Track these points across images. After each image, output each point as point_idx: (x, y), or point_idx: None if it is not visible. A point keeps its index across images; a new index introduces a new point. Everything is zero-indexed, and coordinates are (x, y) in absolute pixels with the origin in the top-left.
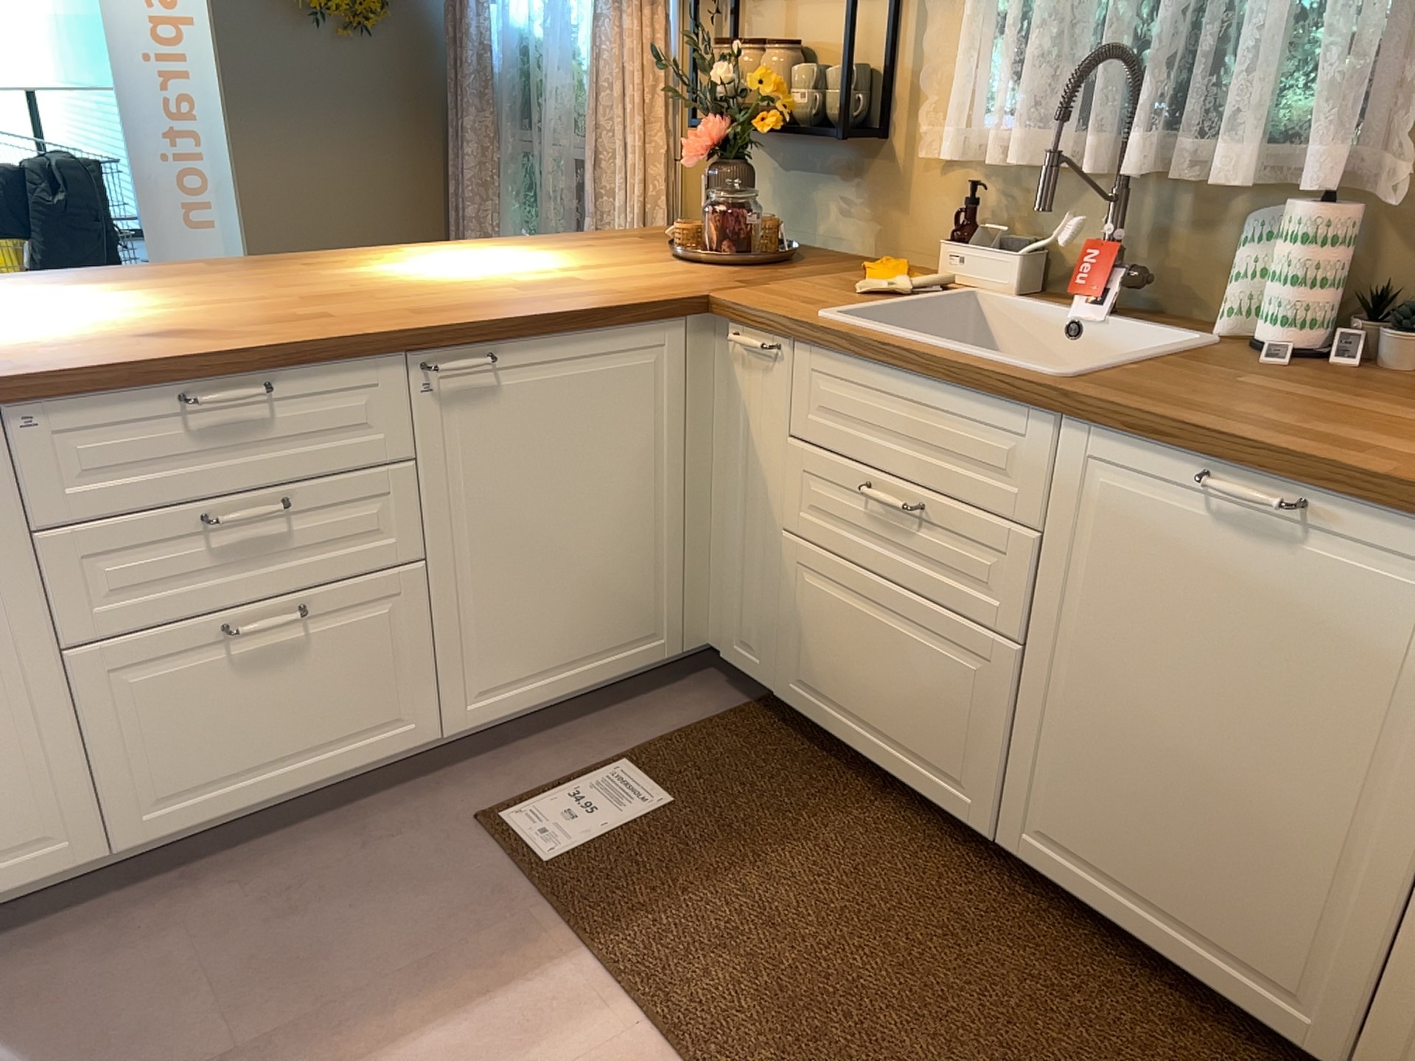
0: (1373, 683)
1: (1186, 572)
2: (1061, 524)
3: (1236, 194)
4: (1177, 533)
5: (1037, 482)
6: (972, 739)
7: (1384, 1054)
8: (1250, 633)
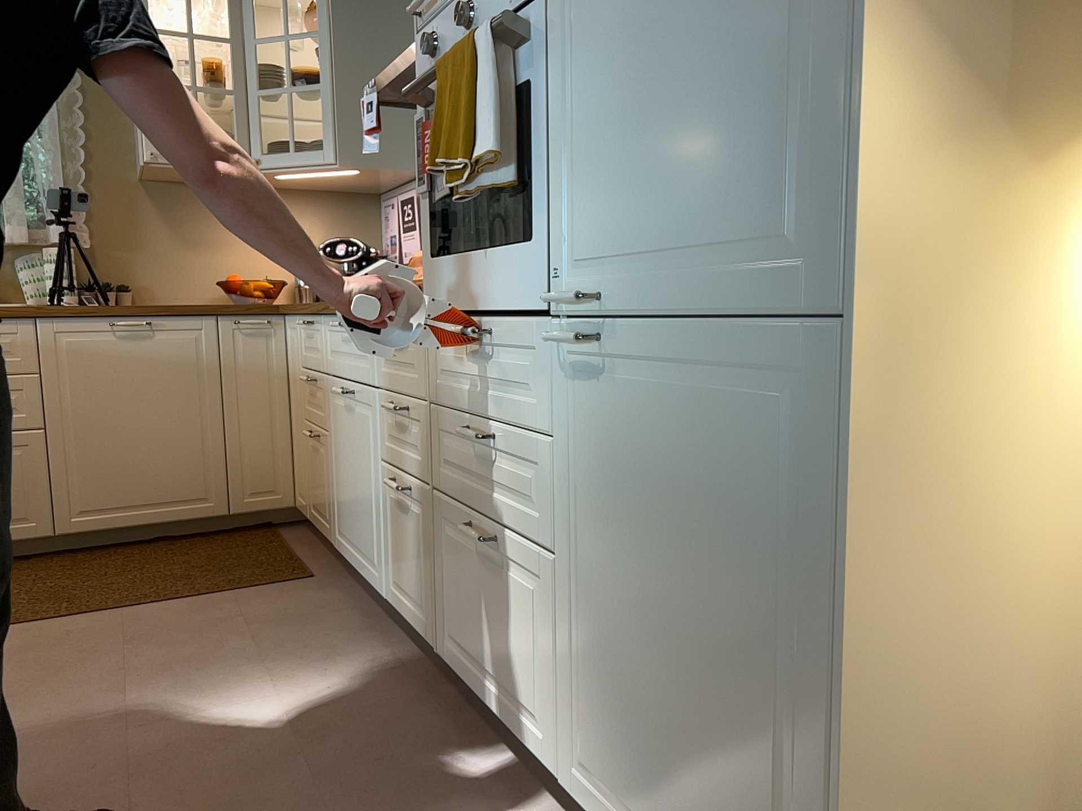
0: (189, 372)
1: (114, 362)
2: (49, 365)
3: (7, 250)
4: (105, 349)
5: (30, 352)
6: (26, 491)
7: (235, 495)
8: (145, 374)
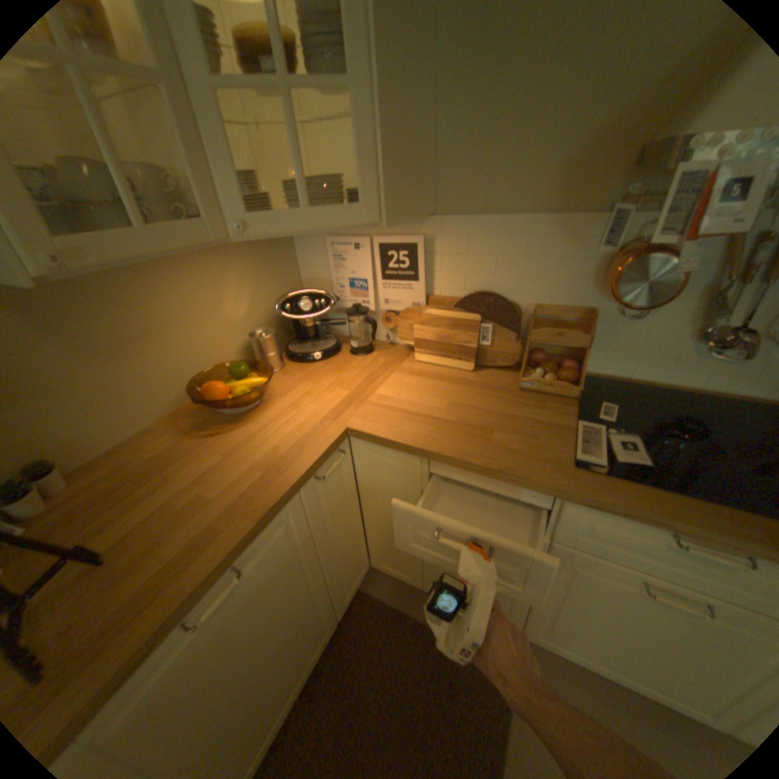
0: (290, 566)
1: (208, 655)
2: None
3: None
4: (189, 658)
5: None
6: None
7: (341, 607)
8: (249, 620)
